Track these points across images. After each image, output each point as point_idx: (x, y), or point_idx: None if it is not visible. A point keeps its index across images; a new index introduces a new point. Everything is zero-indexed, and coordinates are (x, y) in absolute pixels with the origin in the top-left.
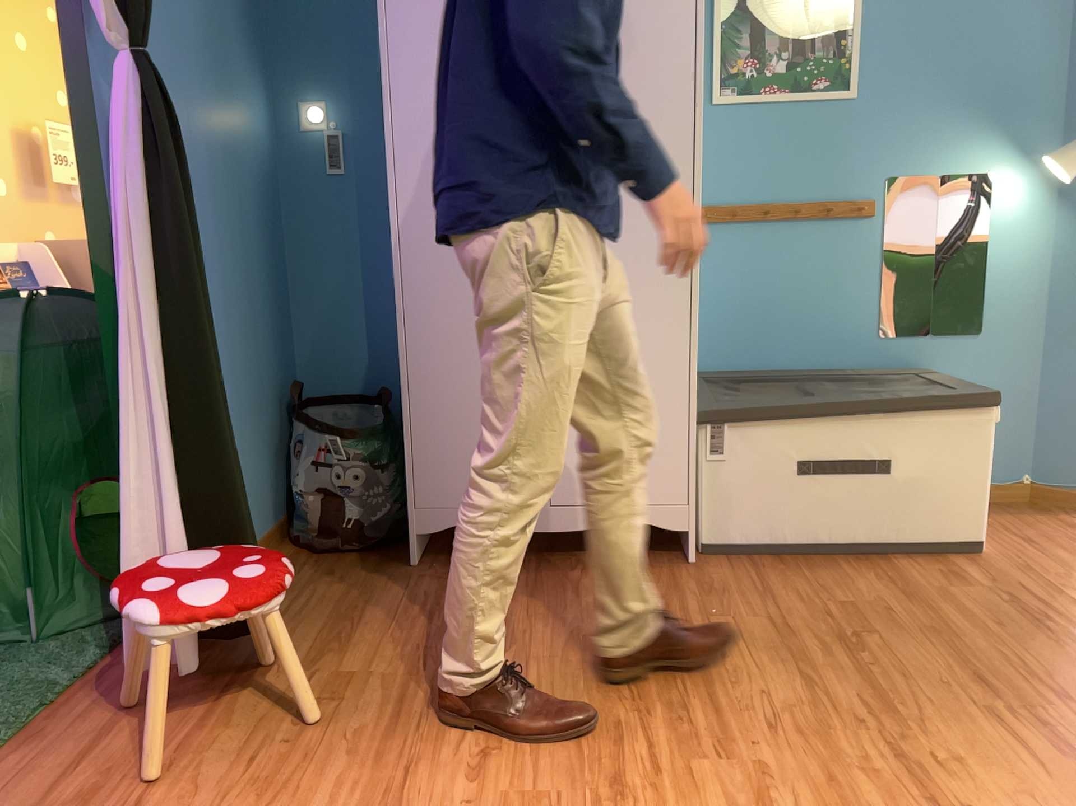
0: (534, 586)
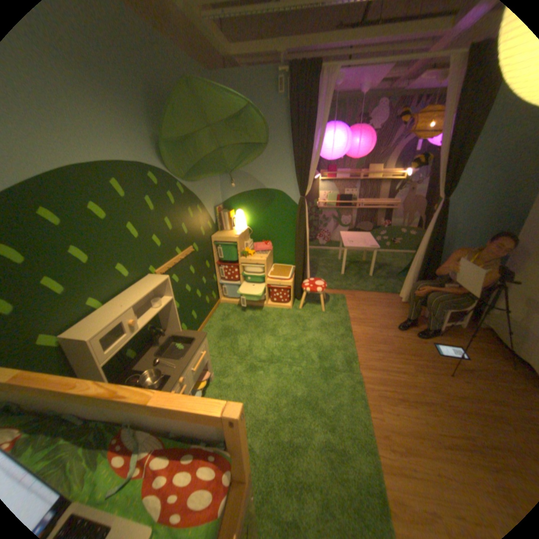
0: (483, 350)
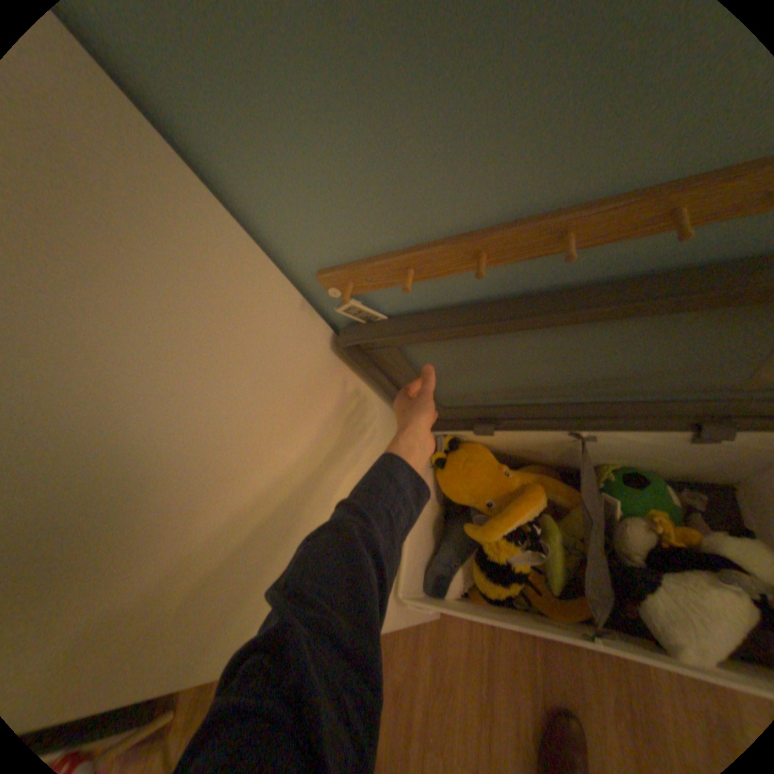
0: None
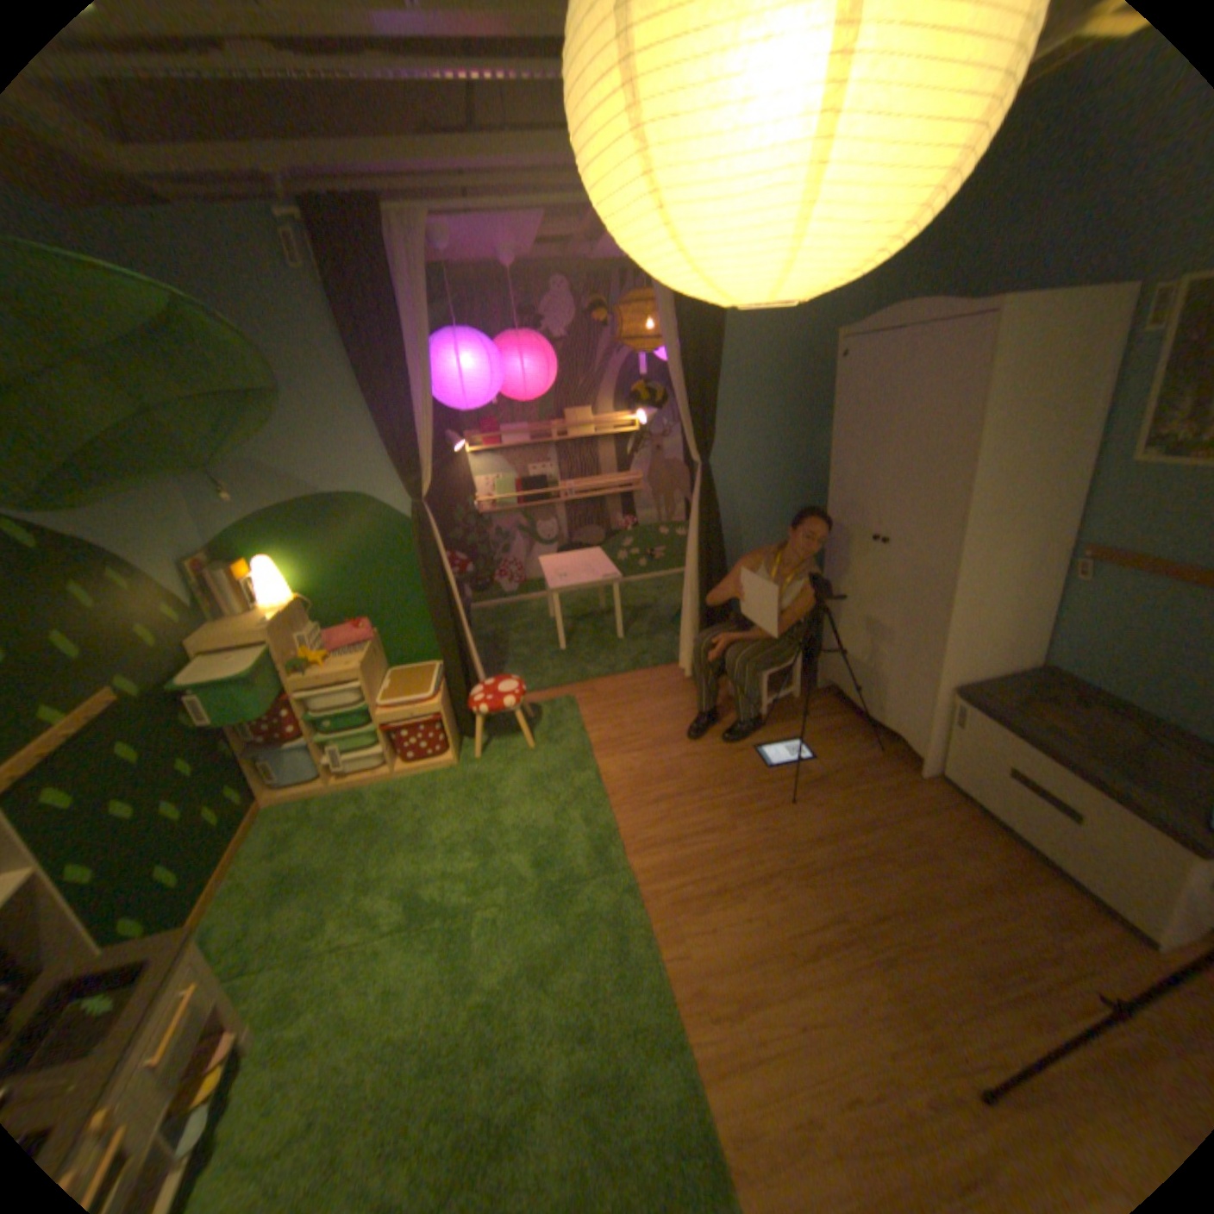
0: (832, 730)
